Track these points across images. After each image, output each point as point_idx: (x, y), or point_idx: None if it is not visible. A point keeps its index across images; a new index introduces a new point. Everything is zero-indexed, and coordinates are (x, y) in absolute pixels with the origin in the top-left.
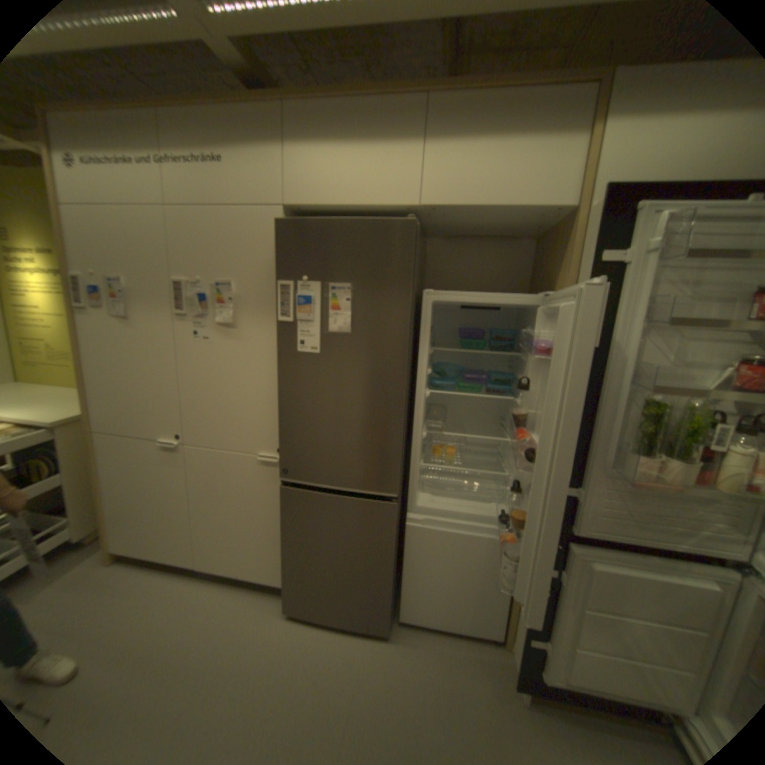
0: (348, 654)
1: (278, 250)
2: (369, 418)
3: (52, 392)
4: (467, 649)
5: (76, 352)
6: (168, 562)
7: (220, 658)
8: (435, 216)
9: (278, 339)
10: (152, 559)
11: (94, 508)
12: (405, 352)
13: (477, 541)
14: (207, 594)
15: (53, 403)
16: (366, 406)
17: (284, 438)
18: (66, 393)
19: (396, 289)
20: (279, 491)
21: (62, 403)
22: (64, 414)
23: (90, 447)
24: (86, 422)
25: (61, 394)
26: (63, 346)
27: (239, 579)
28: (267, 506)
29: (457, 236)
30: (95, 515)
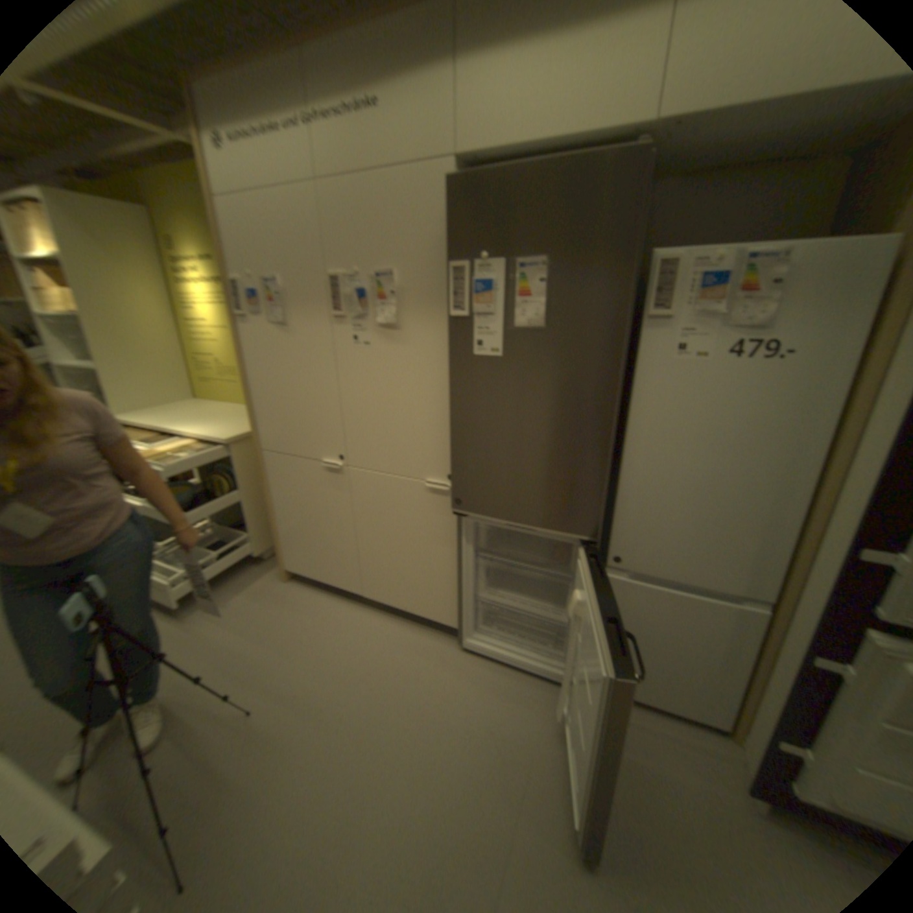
0: (527, 708)
1: (448, 220)
2: (564, 440)
3: (224, 408)
4: (679, 731)
5: (240, 364)
6: (338, 585)
7: (393, 687)
8: (679, 135)
9: (448, 341)
10: (323, 580)
11: (269, 525)
12: (621, 350)
13: (706, 607)
14: (377, 621)
15: (225, 419)
16: (560, 424)
17: (456, 462)
18: (235, 408)
19: (613, 257)
20: (449, 522)
21: (233, 419)
22: (236, 430)
23: (261, 464)
24: (255, 439)
25: (231, 410)
26: (228, 359)
27: (407, 611)
28: (436, 538)
29: (705, 169)
30: (270, 532)
